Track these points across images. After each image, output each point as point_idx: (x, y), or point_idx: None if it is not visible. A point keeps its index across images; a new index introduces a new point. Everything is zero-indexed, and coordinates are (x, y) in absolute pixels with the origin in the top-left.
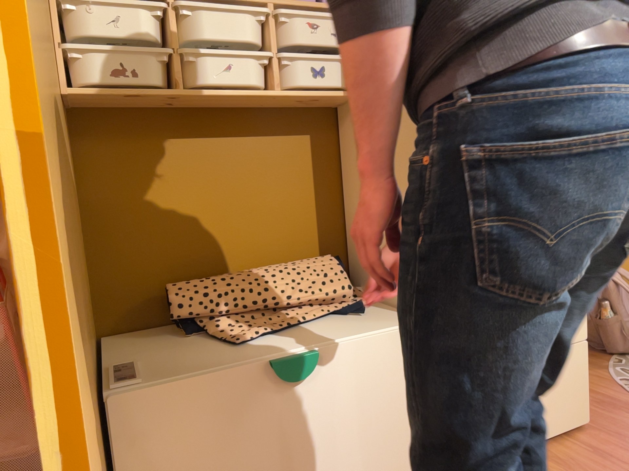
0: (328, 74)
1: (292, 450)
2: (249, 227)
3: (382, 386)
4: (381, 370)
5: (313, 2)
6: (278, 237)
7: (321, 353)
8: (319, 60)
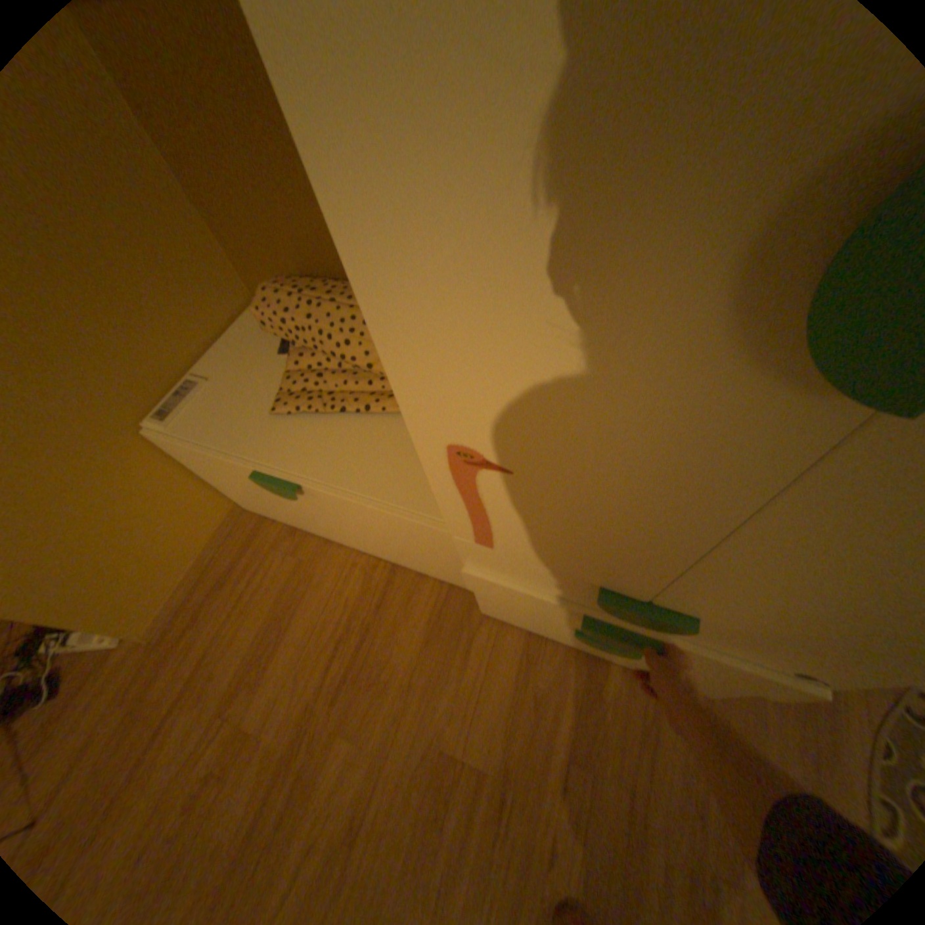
0: None
1: (314, 517)
2: None
3: (395, 534)
4: (389, 526)
5: None
6: None
7: (305, 488)
8: None
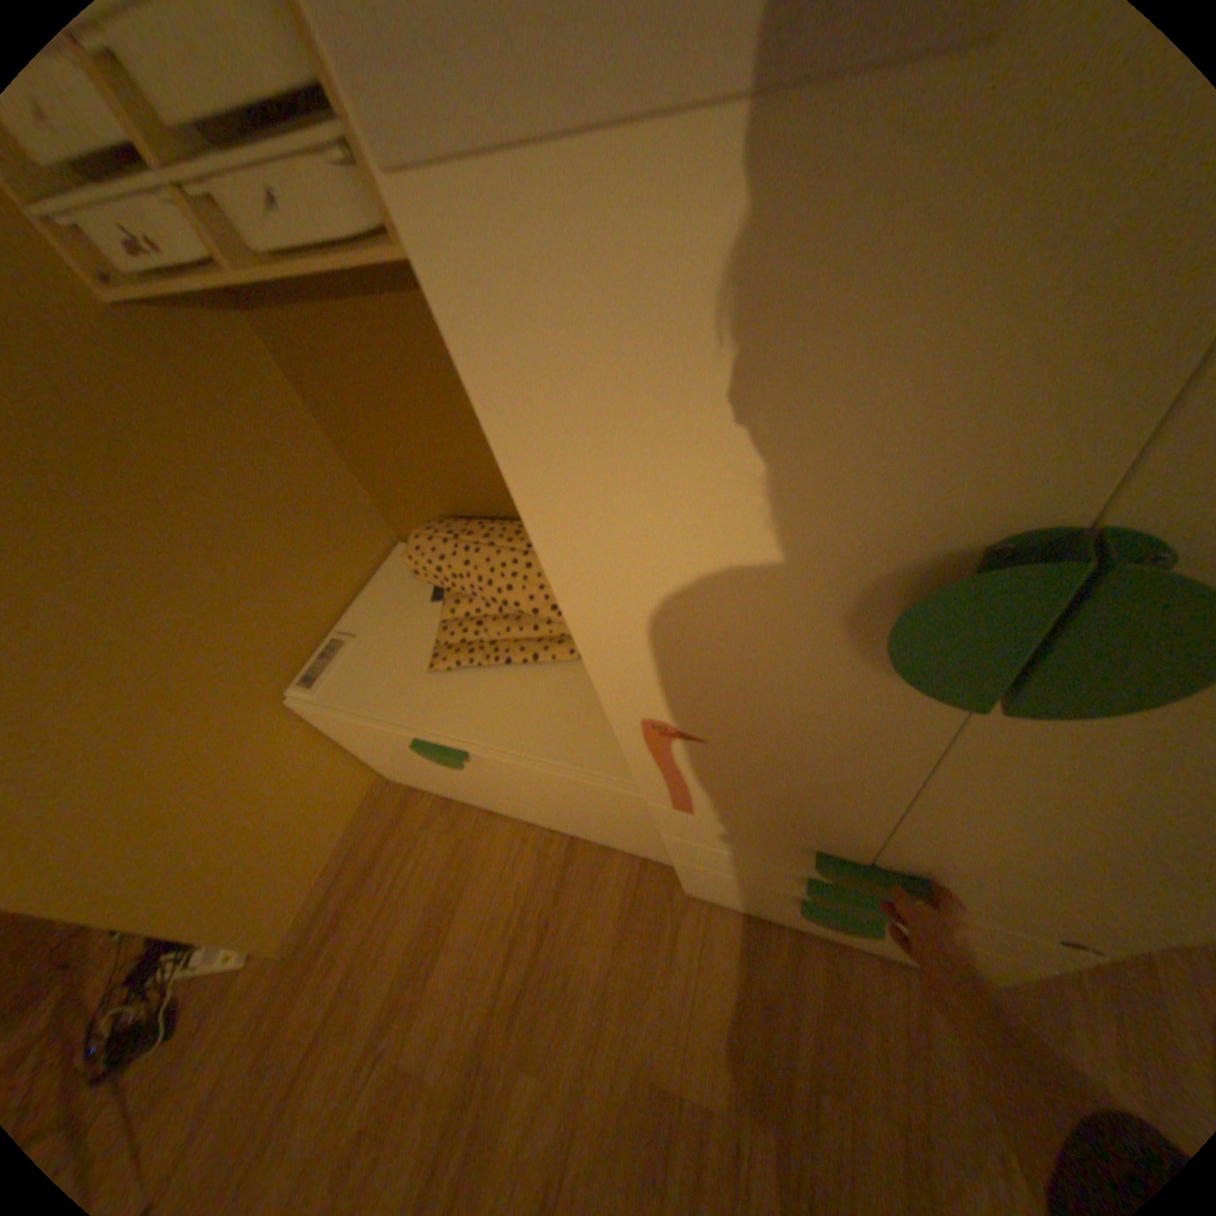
0: None
1: (477, 786)
2: None
3: (576, 801)
4: (569, 792)
5: None
6: None
7: (473, 754)
8: None
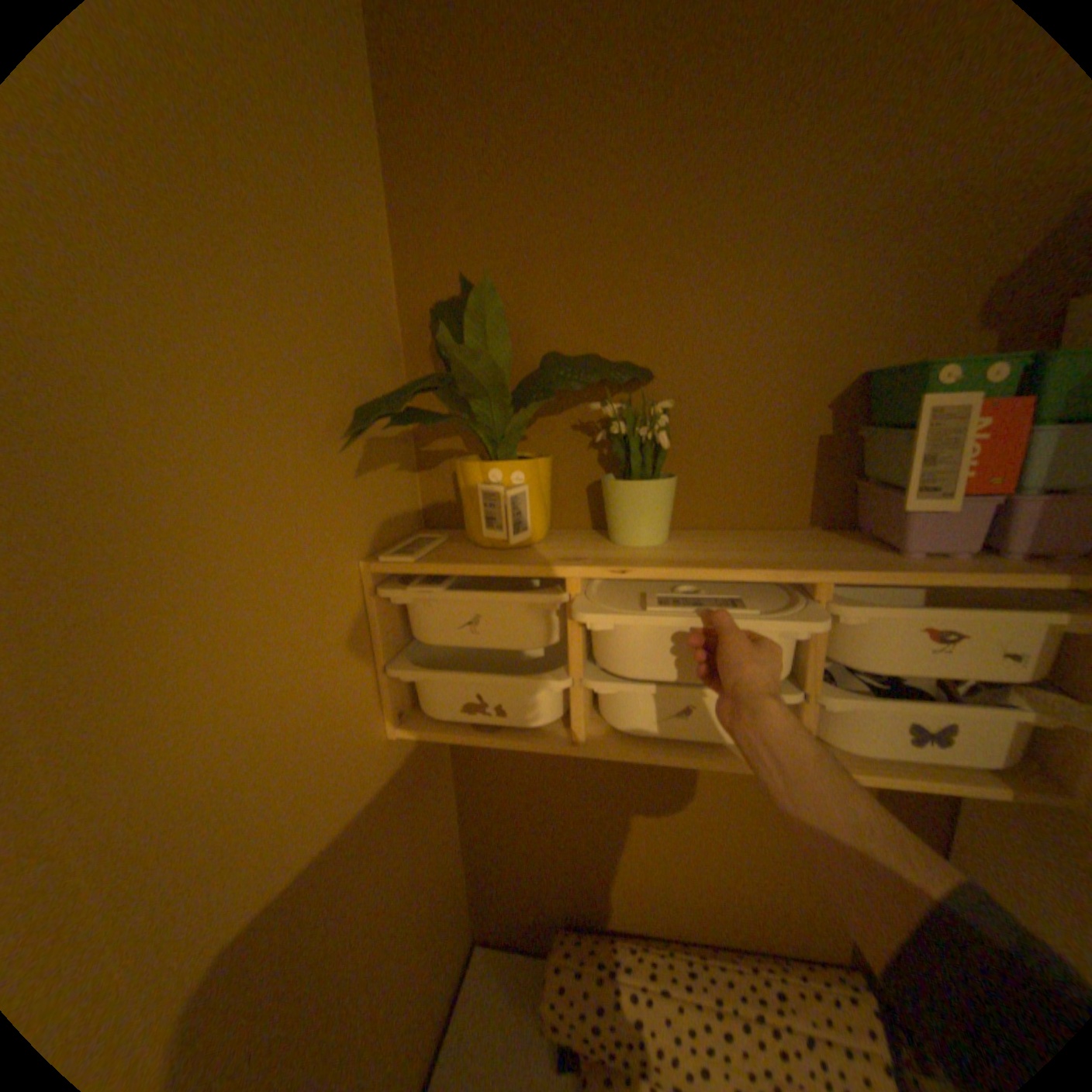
0: (969, 744)
1: None
2: (709, 877)
3: None
4: None
5: (970, 570)
6: (763, 904)
7: None
8: (947, 715)
